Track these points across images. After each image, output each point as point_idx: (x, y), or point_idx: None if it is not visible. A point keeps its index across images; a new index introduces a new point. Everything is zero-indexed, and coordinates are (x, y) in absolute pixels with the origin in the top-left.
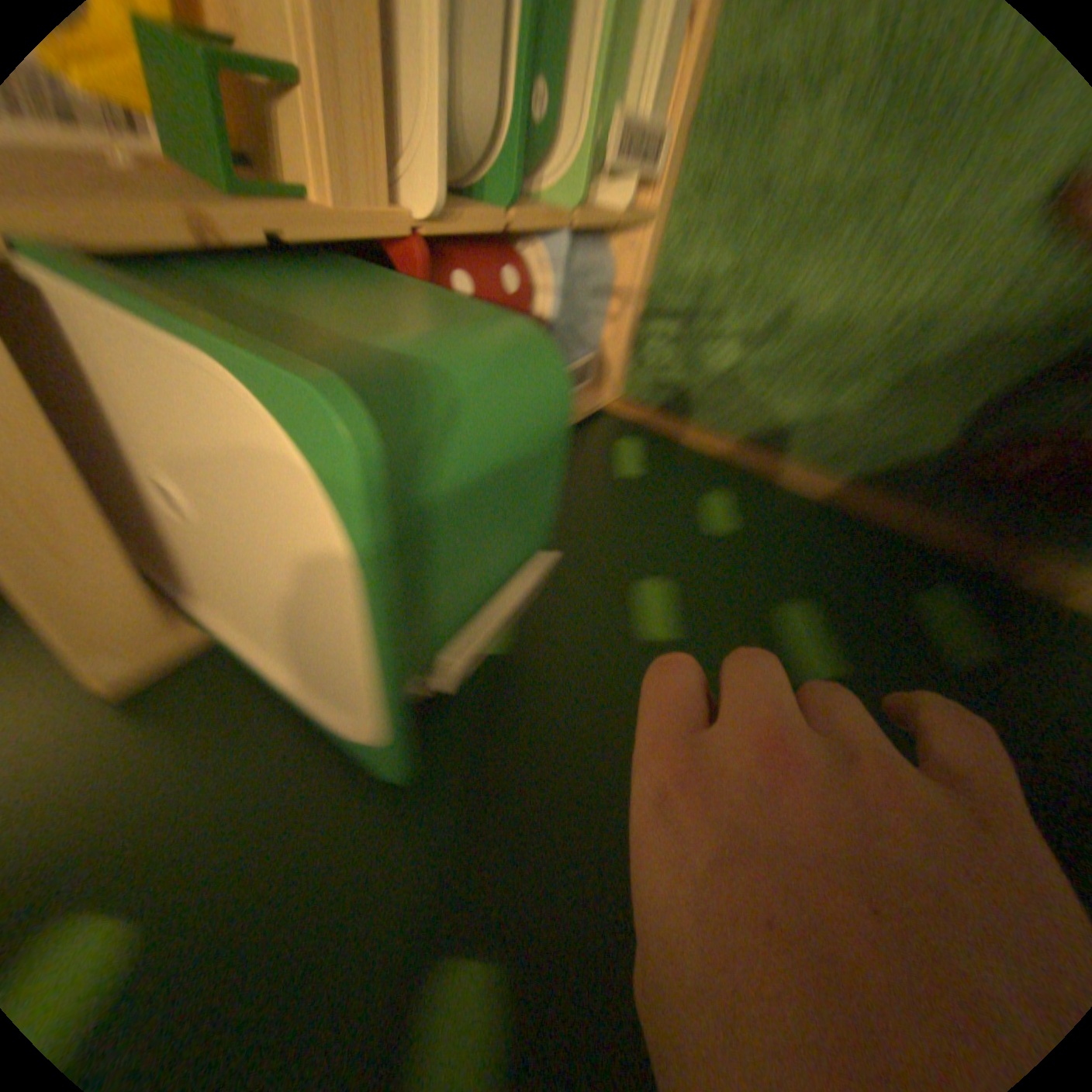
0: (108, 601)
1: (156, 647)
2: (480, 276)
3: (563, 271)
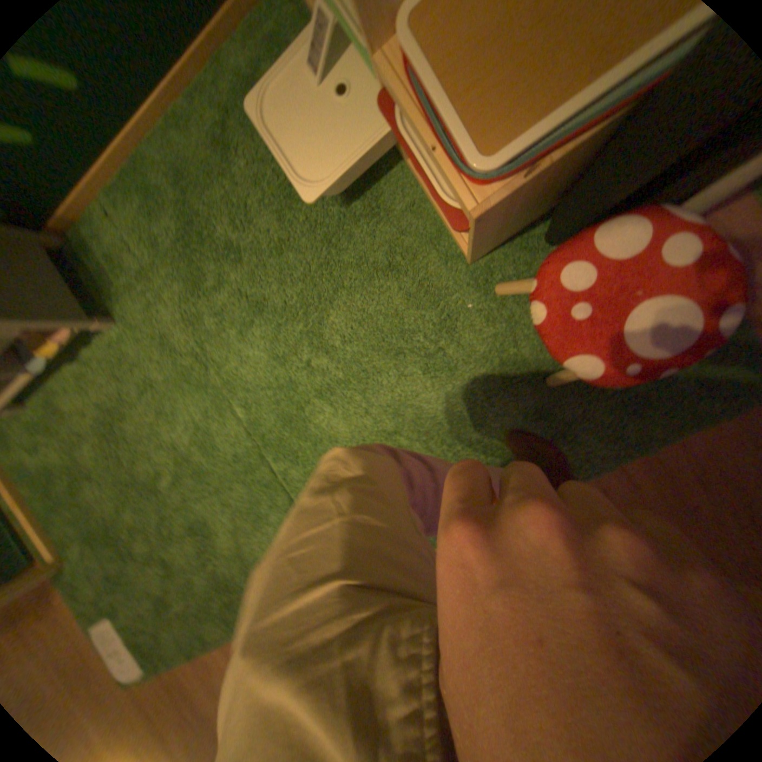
0: None
1: None
2: None
3: None
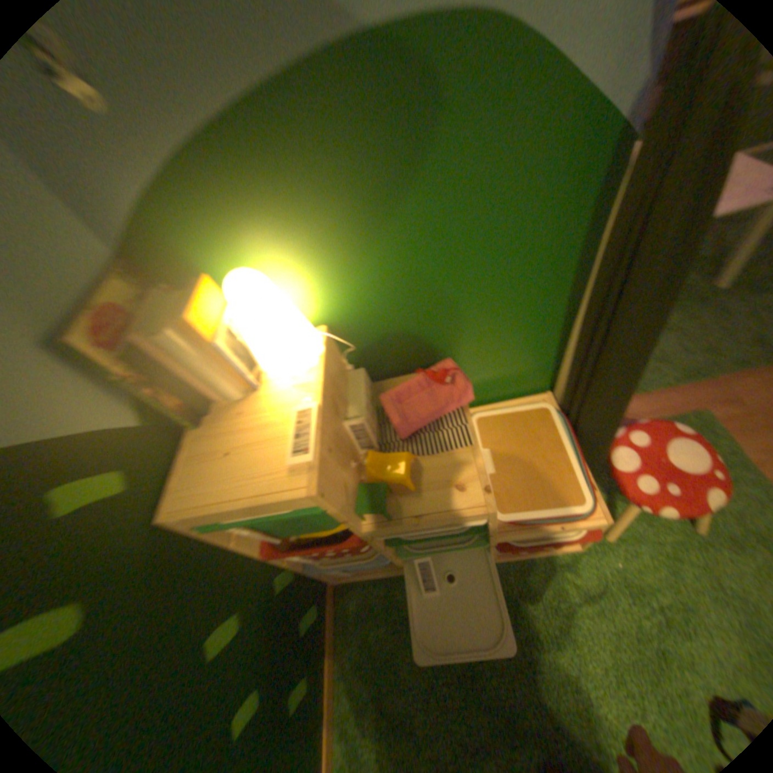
0: (199, 517)
1: (175, 526)
2: (355, 550)
3: (369, 566)
